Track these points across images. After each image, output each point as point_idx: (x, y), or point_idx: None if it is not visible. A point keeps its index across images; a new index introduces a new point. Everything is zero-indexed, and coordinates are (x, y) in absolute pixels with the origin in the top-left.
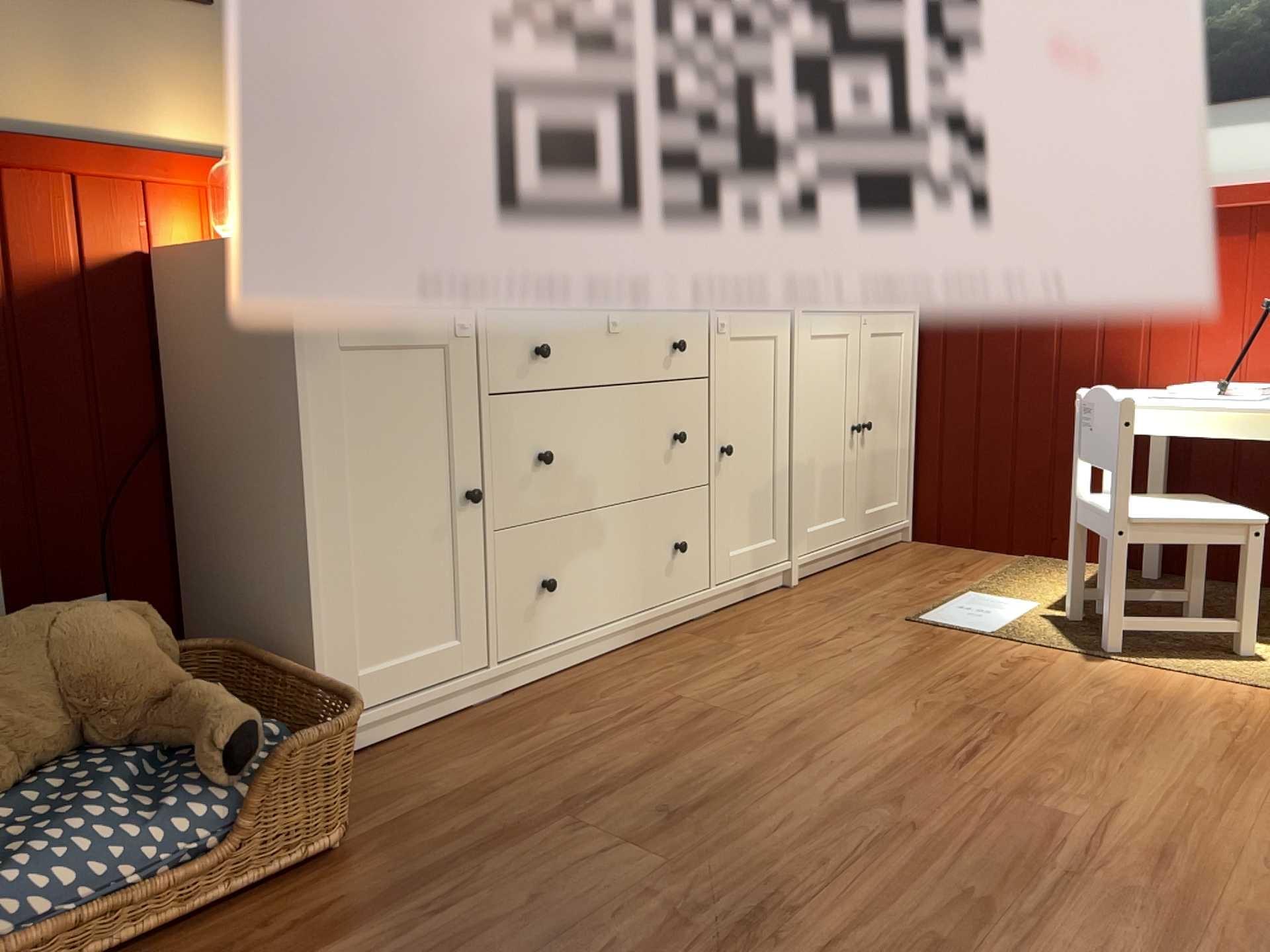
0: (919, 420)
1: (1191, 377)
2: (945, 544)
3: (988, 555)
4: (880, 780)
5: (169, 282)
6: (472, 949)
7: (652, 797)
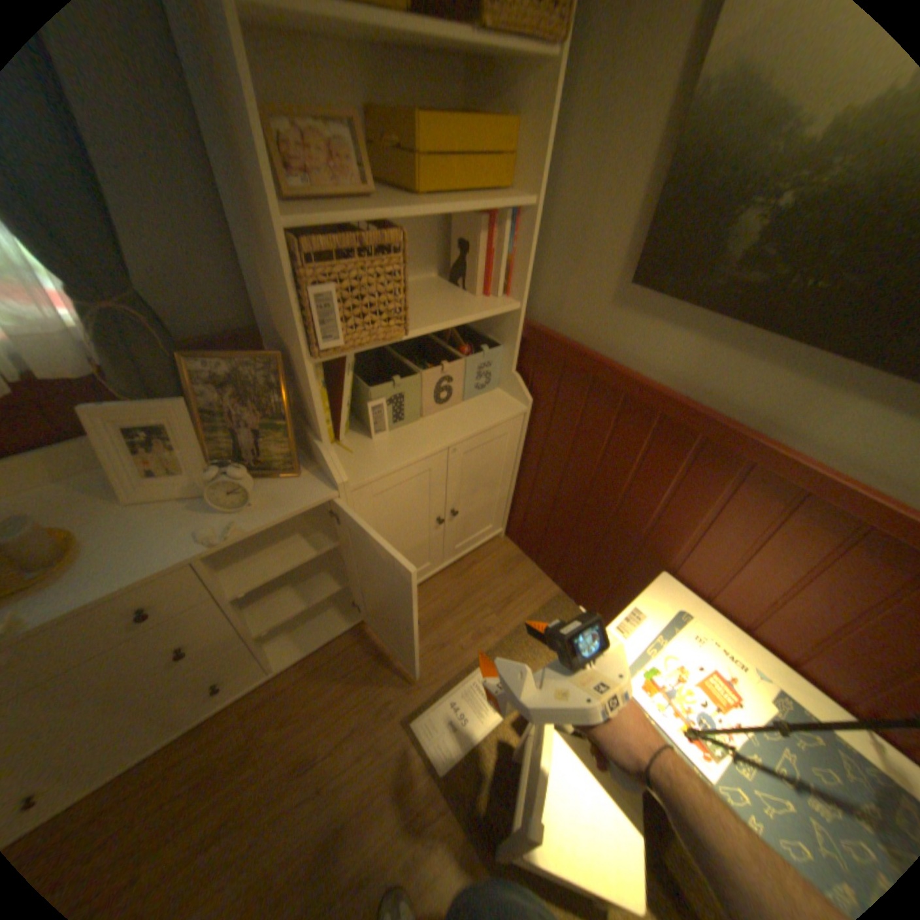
0: (519, 480)
1: (715, 596)
2: (520, 552)
3: (538, 581)
4: None
5: None
6: None
7: None
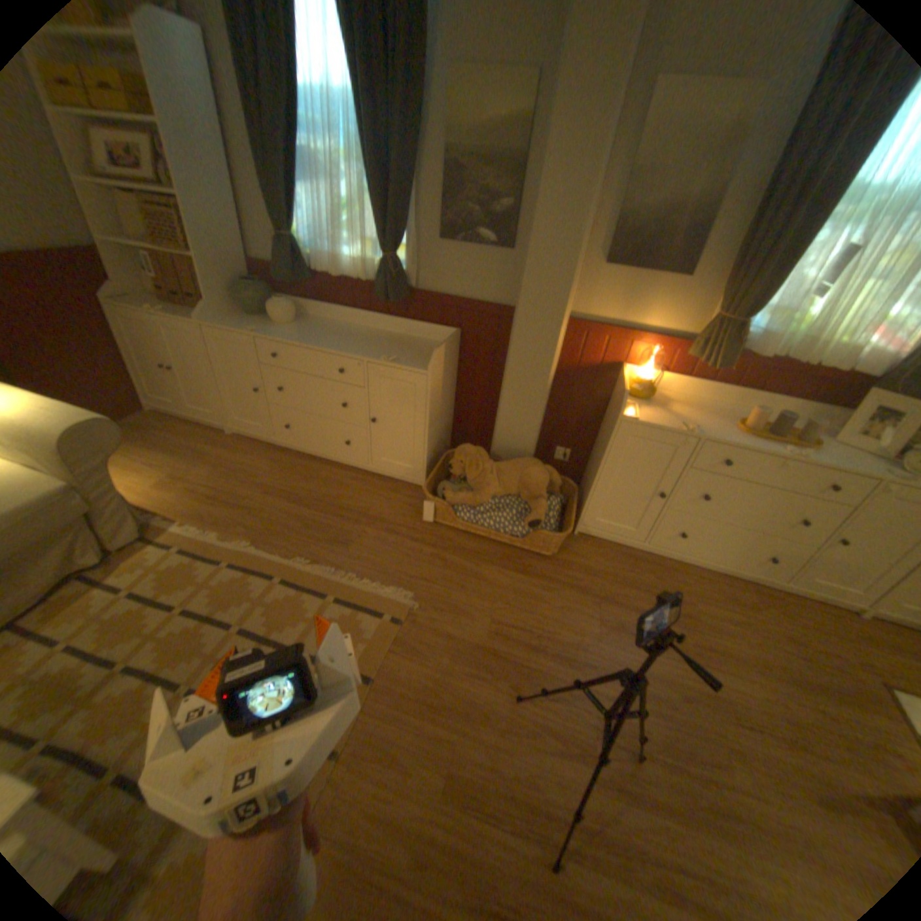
0: None
1: None
2: None
3: None
4: (700, 693)
5: (621, 377)
6: (540, 603)
7: (629, 619)
